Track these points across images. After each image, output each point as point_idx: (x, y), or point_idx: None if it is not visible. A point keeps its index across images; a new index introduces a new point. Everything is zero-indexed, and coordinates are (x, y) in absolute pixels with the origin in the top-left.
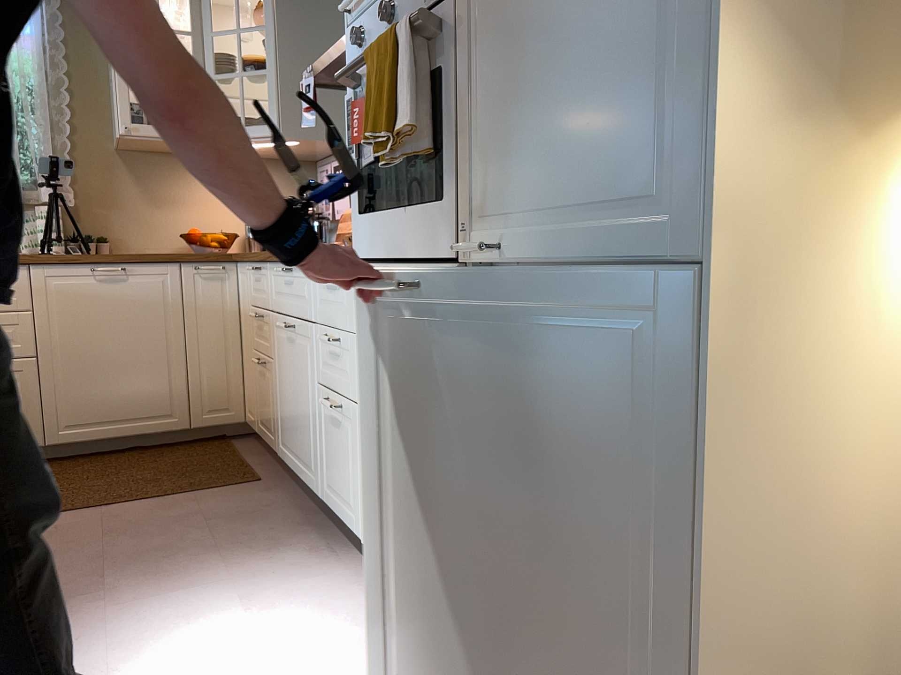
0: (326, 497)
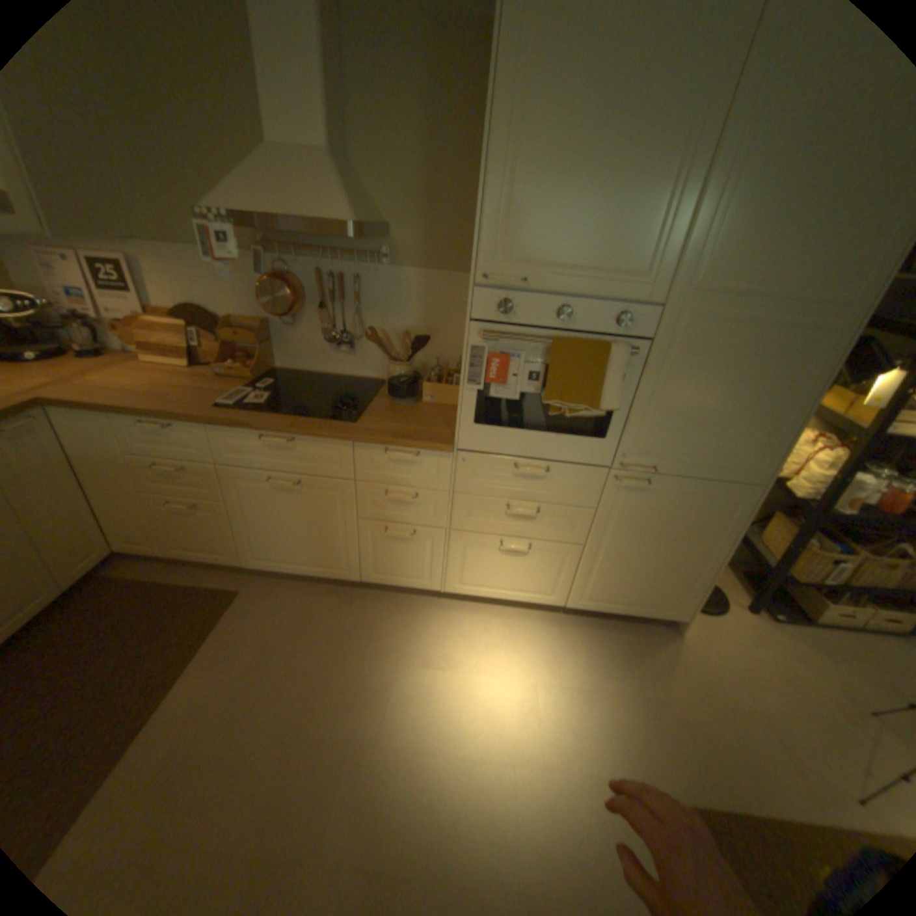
0: (370, 579)
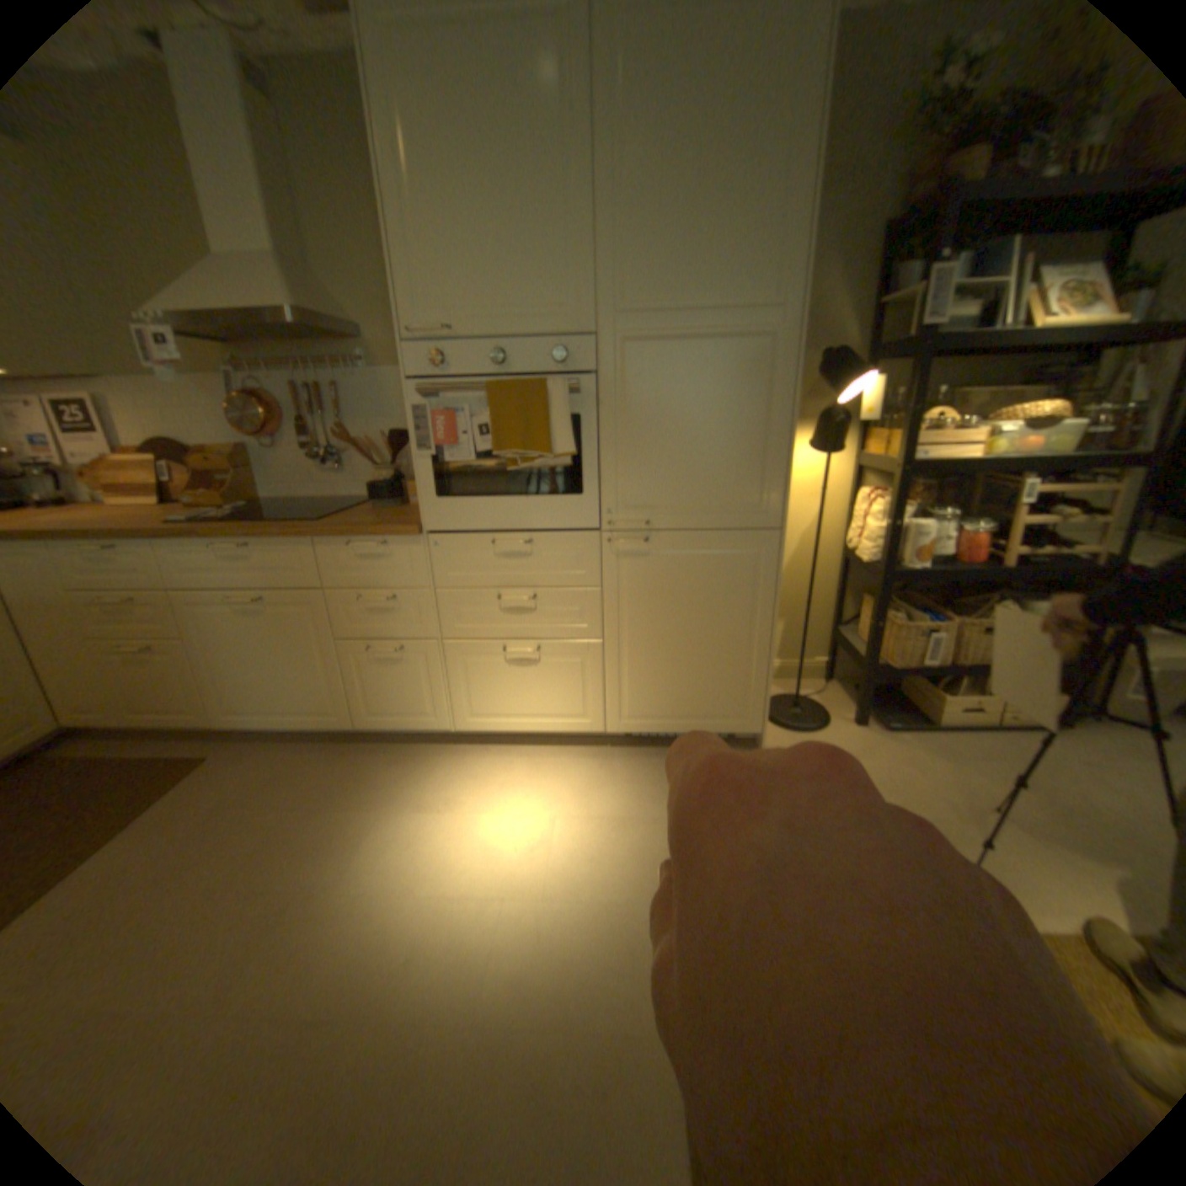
0: (365, 723)
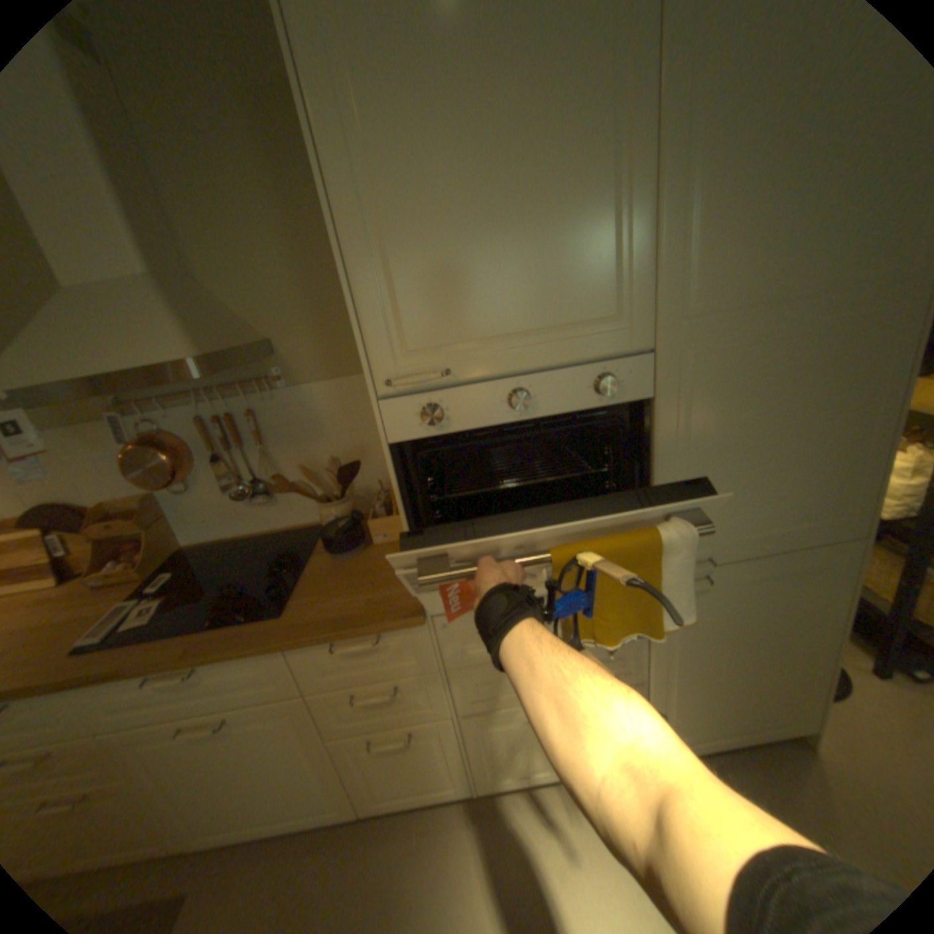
0: (370, 812)
